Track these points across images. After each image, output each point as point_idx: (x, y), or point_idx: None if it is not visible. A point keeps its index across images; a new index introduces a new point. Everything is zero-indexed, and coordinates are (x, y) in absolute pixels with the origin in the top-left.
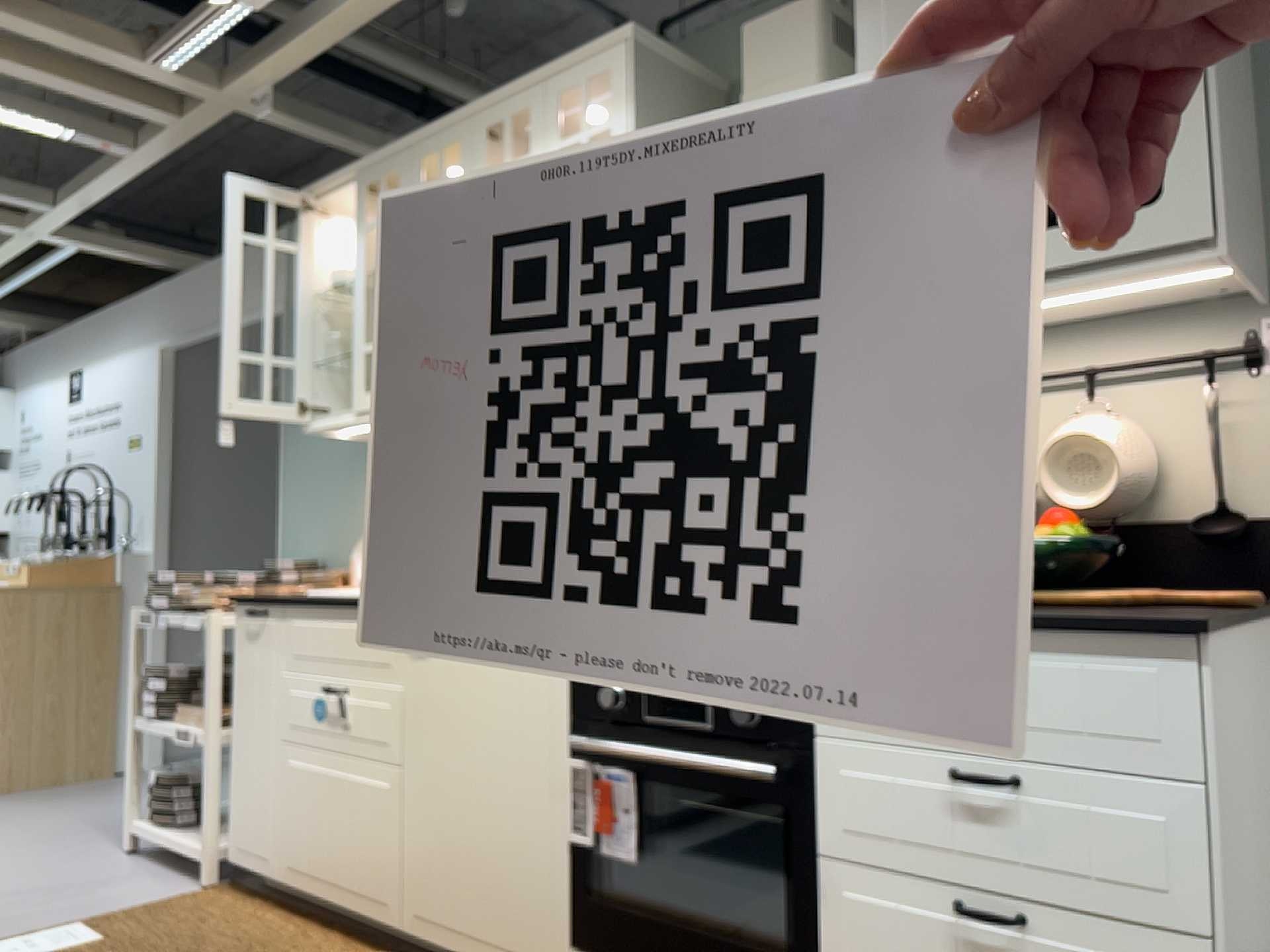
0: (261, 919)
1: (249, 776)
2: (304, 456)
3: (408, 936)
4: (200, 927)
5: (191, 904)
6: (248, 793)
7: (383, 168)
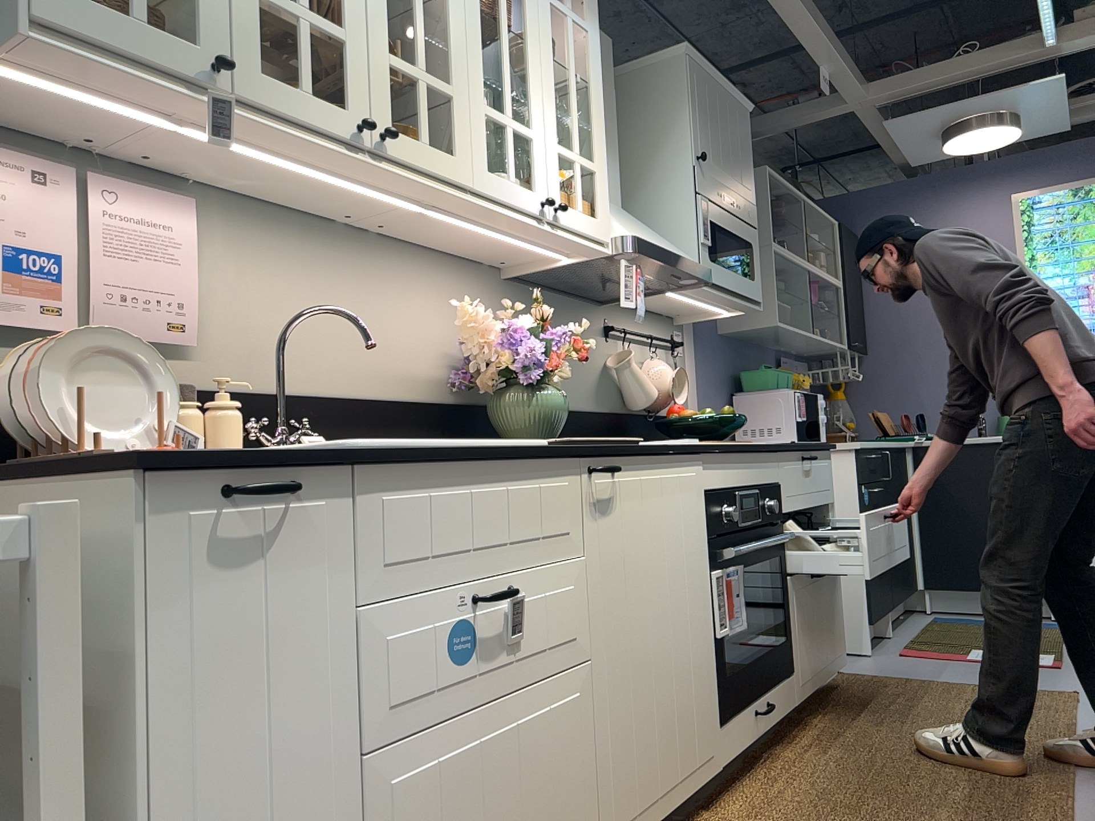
0: None
1: None
2: None
3: None
4: None
5: None
6: None
7: None
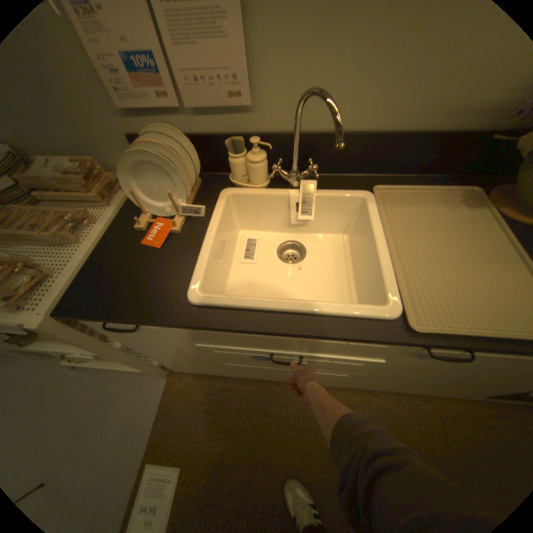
0: (230, 388)
1: (179, 363)
2: None
3: (350, 388)
4: (213, 417)
5: (178, 397)
6: (183, 365)
7: None
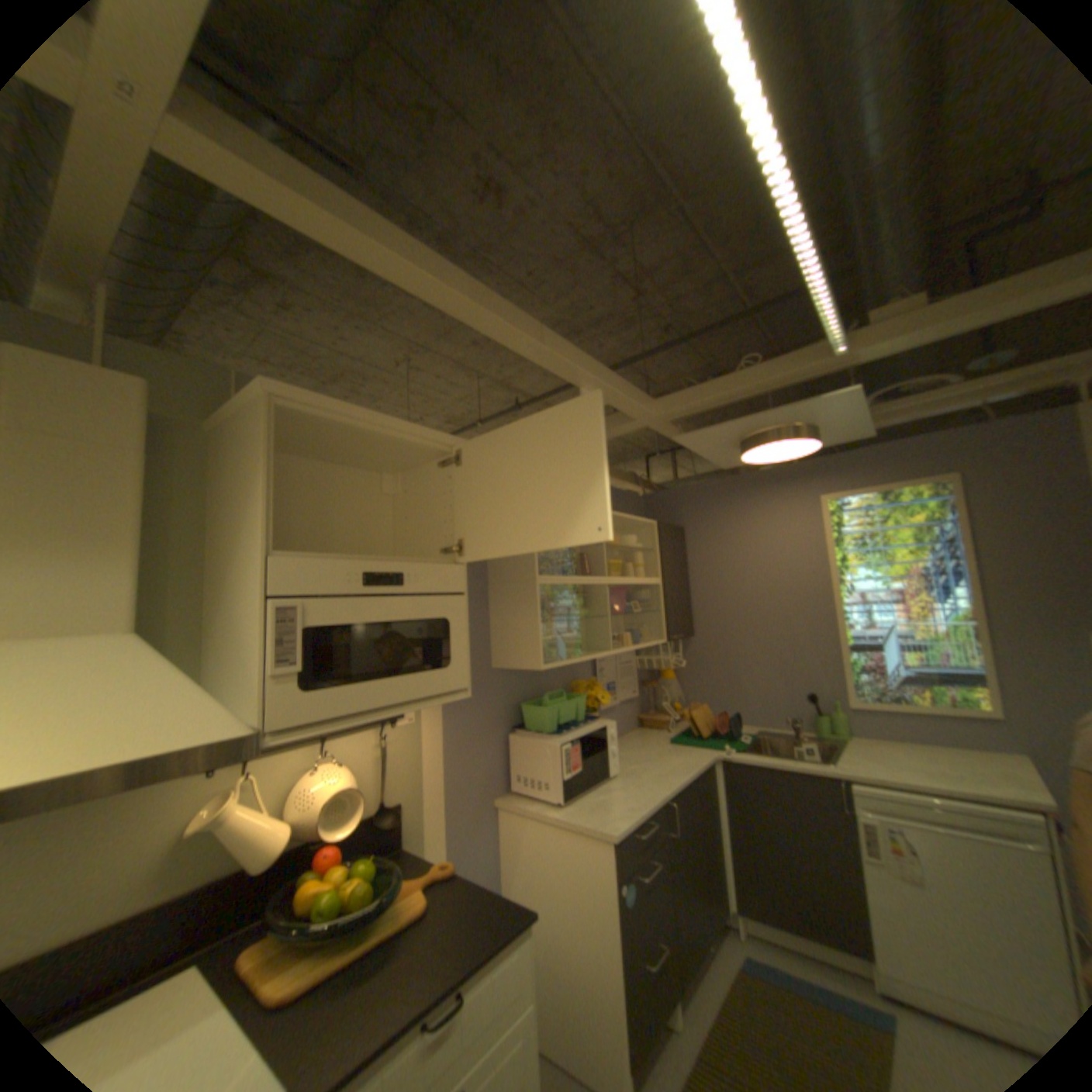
0: None
1: None
2: None
3: None
4: None
5: None
6: None
7: None
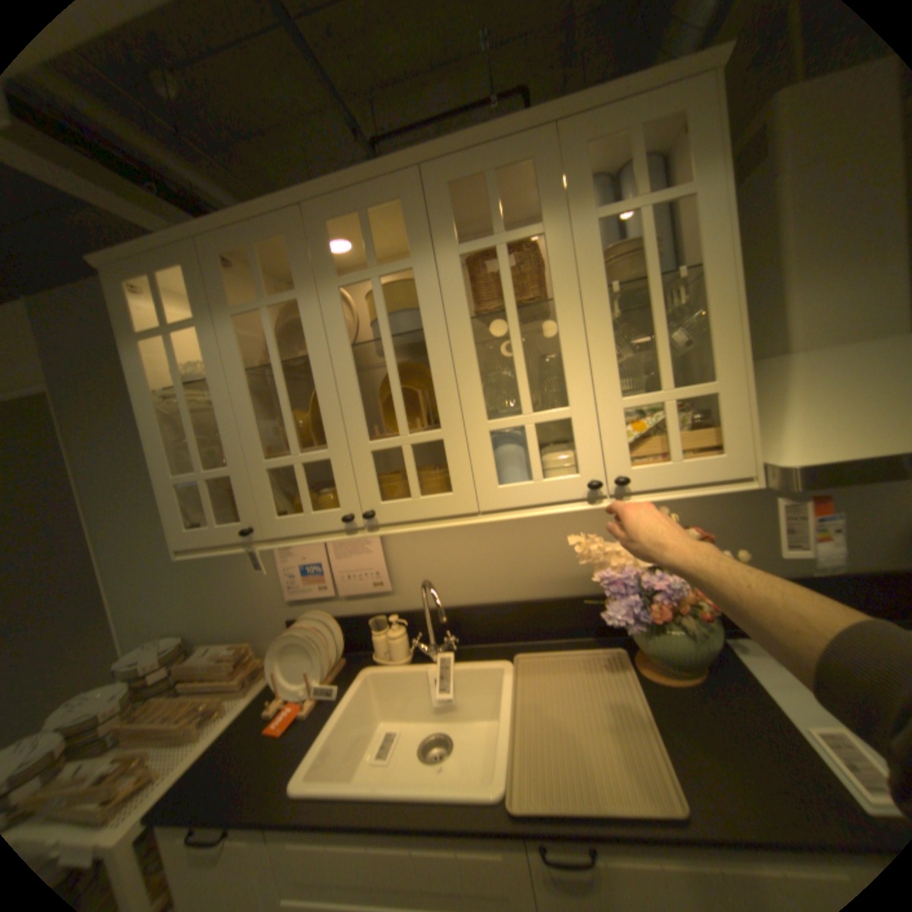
0: None
1: None
2: (124, 539)
3: None
4: None
5: None
6: None
7: (248, 229)
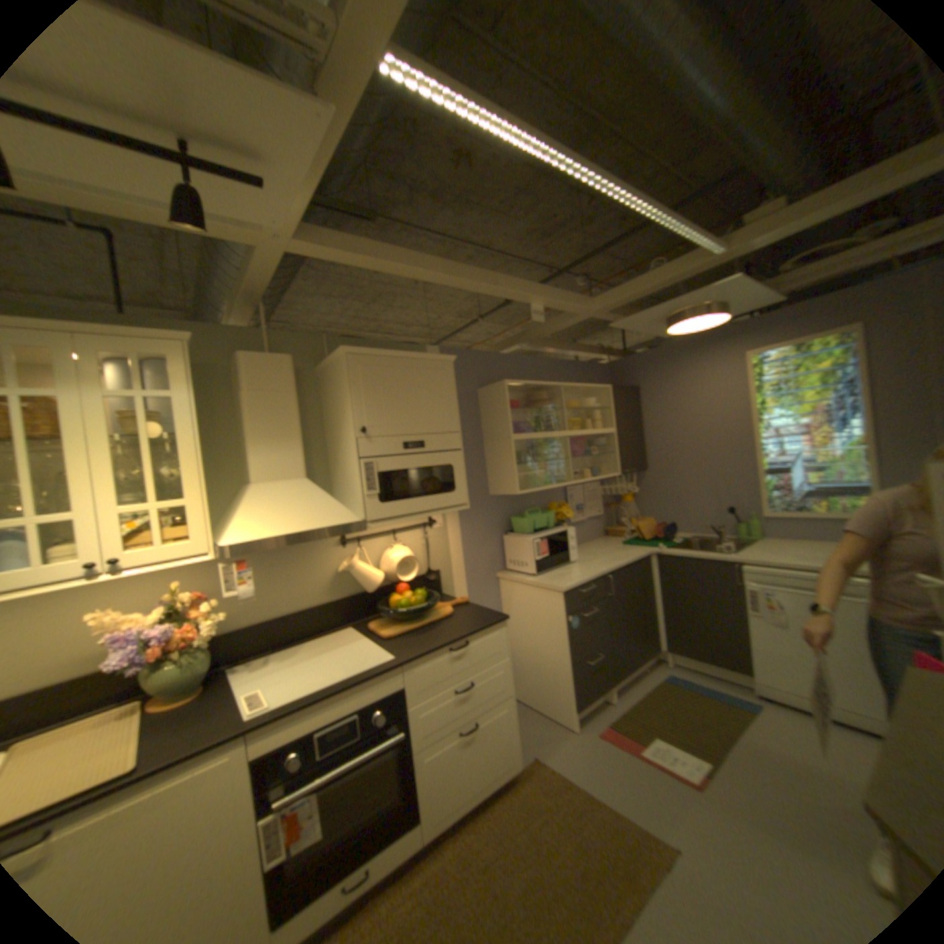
0: None
1: None
2: None
3: None
4: None
5: None
6: None
7: None
